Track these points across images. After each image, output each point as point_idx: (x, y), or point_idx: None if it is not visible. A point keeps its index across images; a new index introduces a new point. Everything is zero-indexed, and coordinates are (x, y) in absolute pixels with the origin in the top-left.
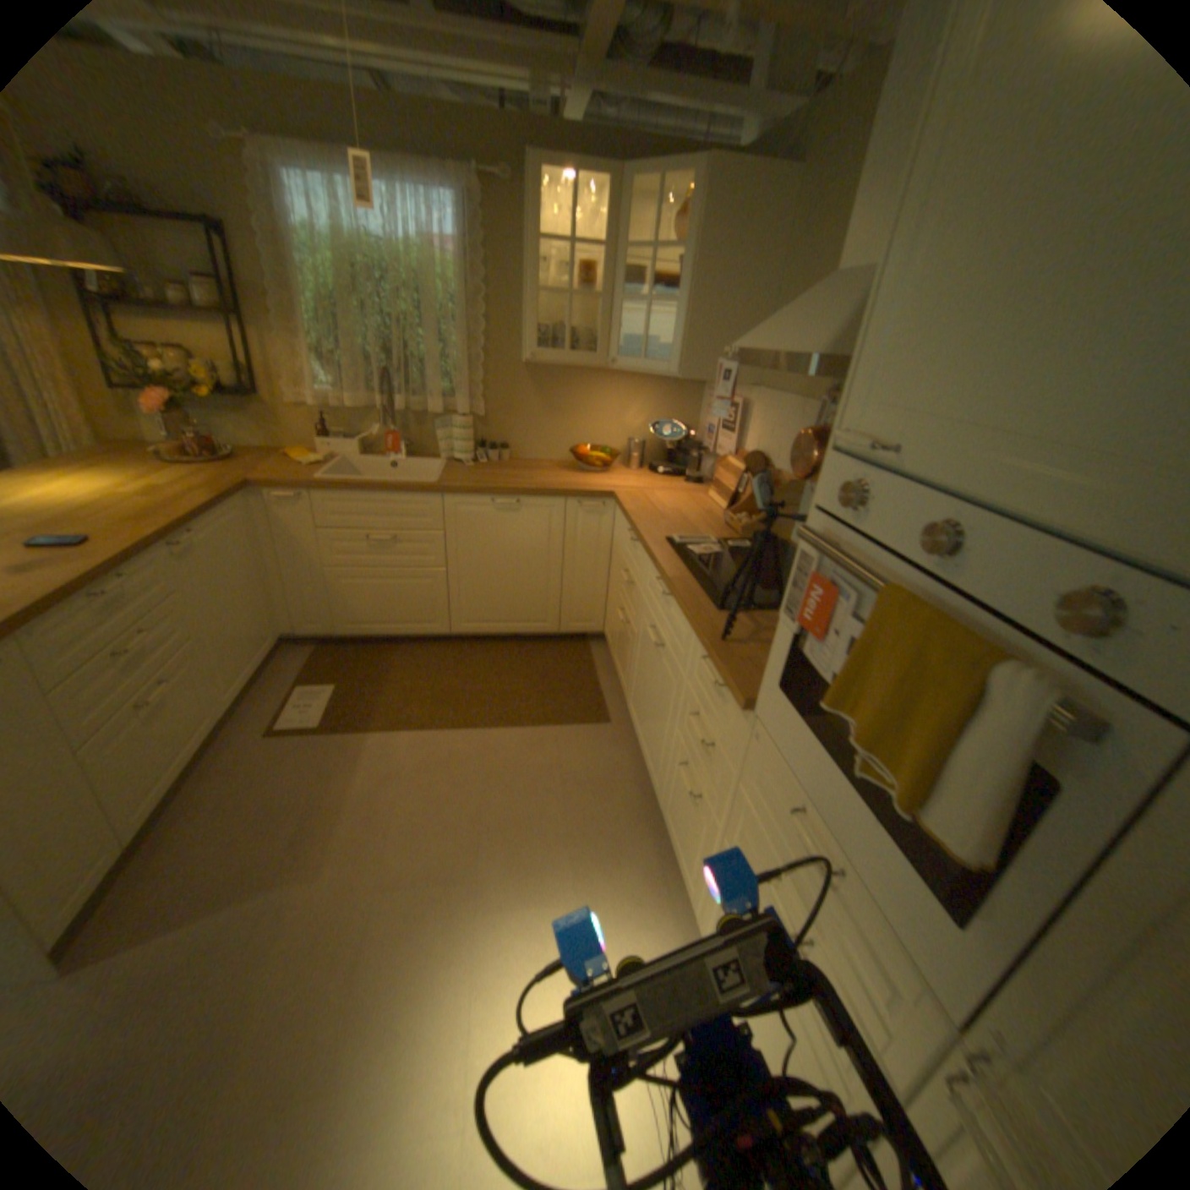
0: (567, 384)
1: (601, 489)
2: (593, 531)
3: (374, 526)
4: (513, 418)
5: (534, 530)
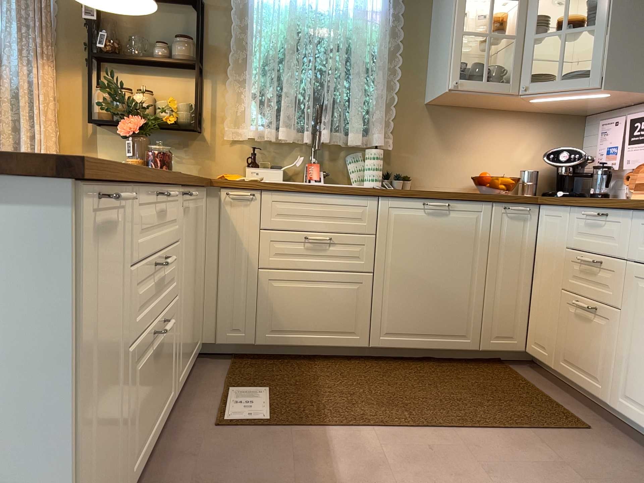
0: (464, 123)
1: (523, 195)
2: (518, 235)
3: (312, 225)
4: (415, 152)
5: (462, 233)
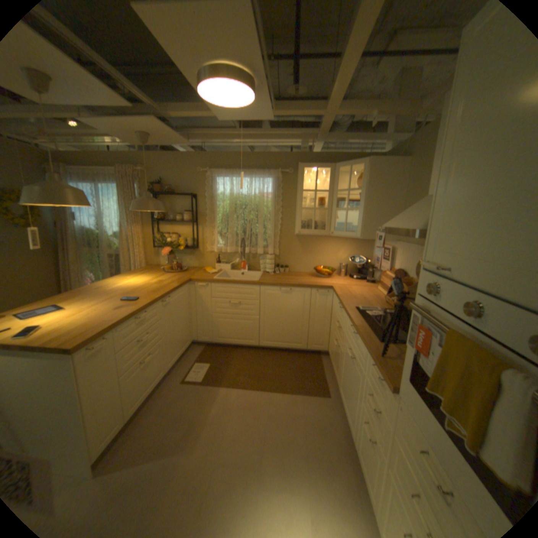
0: (313, 242)
1: (326, 284)
2: (323, 303)
3: (232, 297)
4: (290, 255)
5: (296, 301)
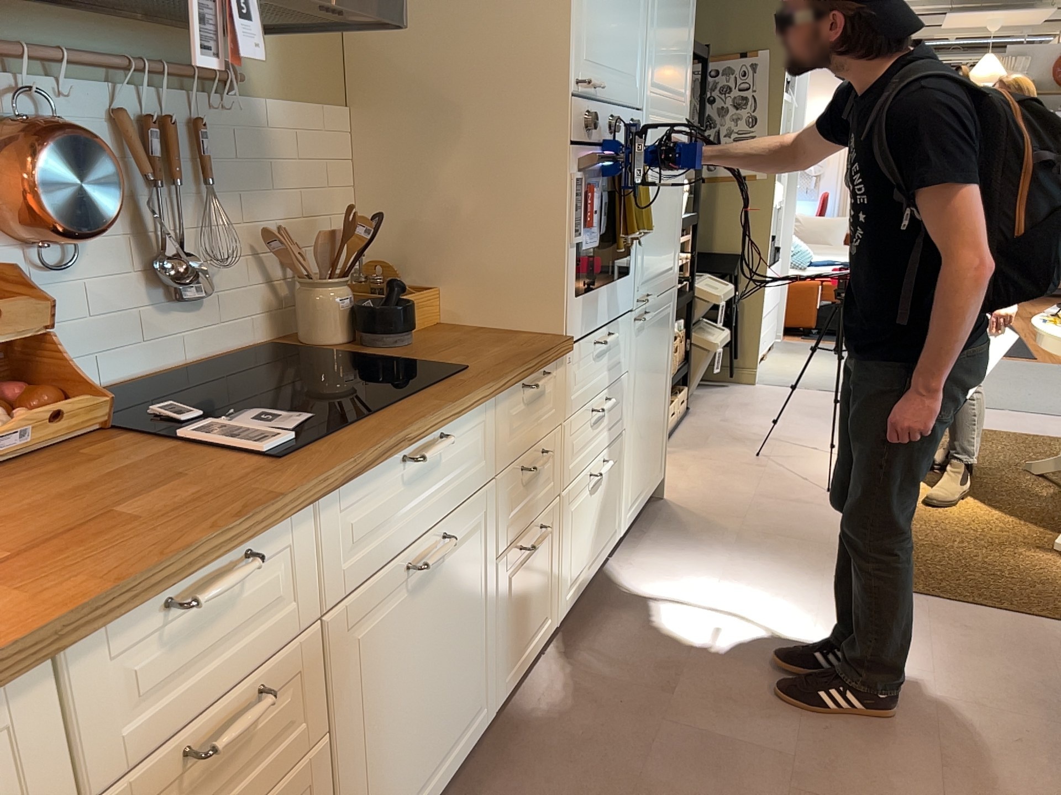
0: None
1: None
2: None
3: None
4: None
5: None
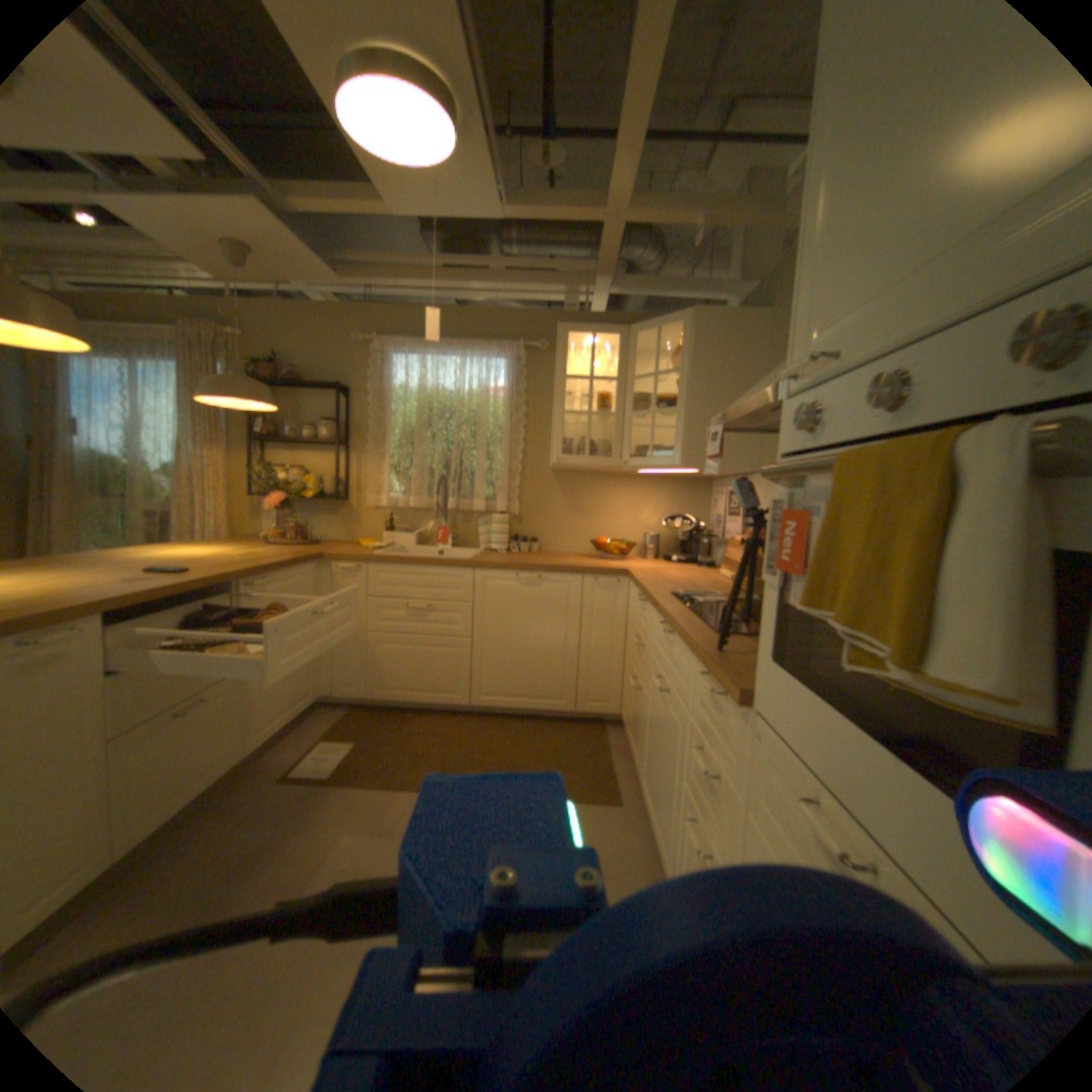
0: (588, 489)
1: (615, 567)
2: (607, 606)
3: (413, 594)
4: (542, 516)
5: (552, 603)
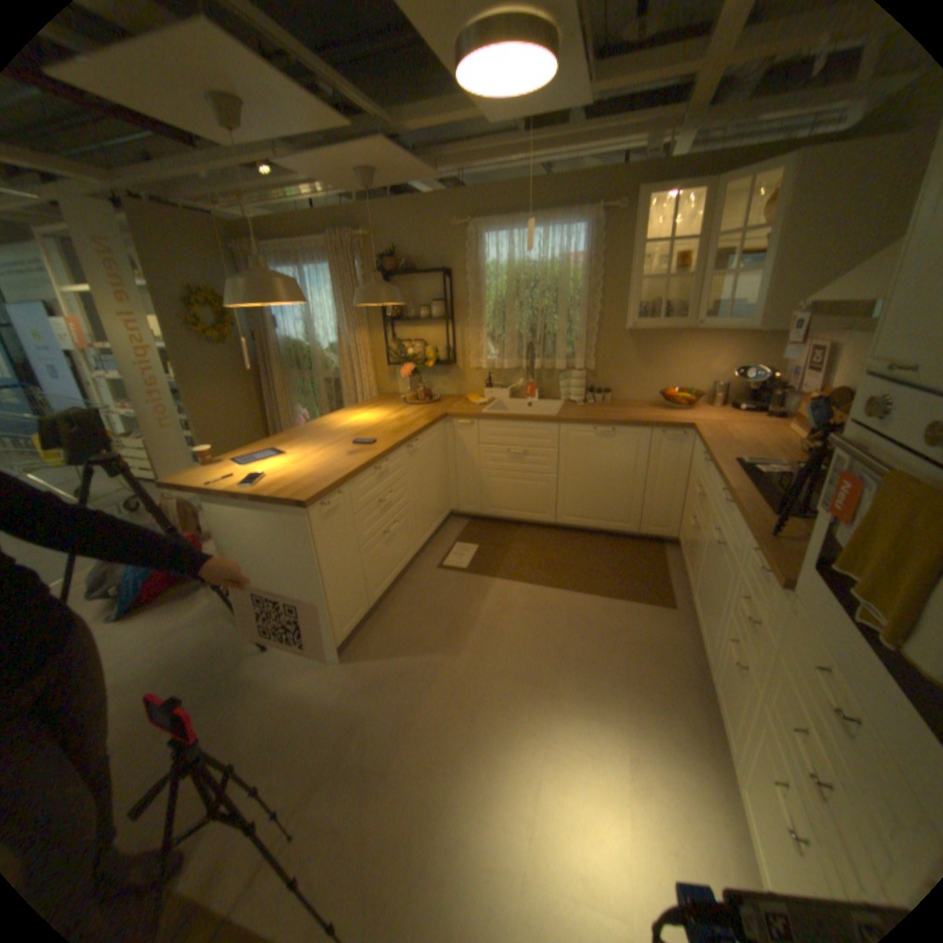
0: (661, 342)
1: (684, 420)
2: (674, 453)
3: (513, 443)
4: (616, 369)
5: (624, 450)
